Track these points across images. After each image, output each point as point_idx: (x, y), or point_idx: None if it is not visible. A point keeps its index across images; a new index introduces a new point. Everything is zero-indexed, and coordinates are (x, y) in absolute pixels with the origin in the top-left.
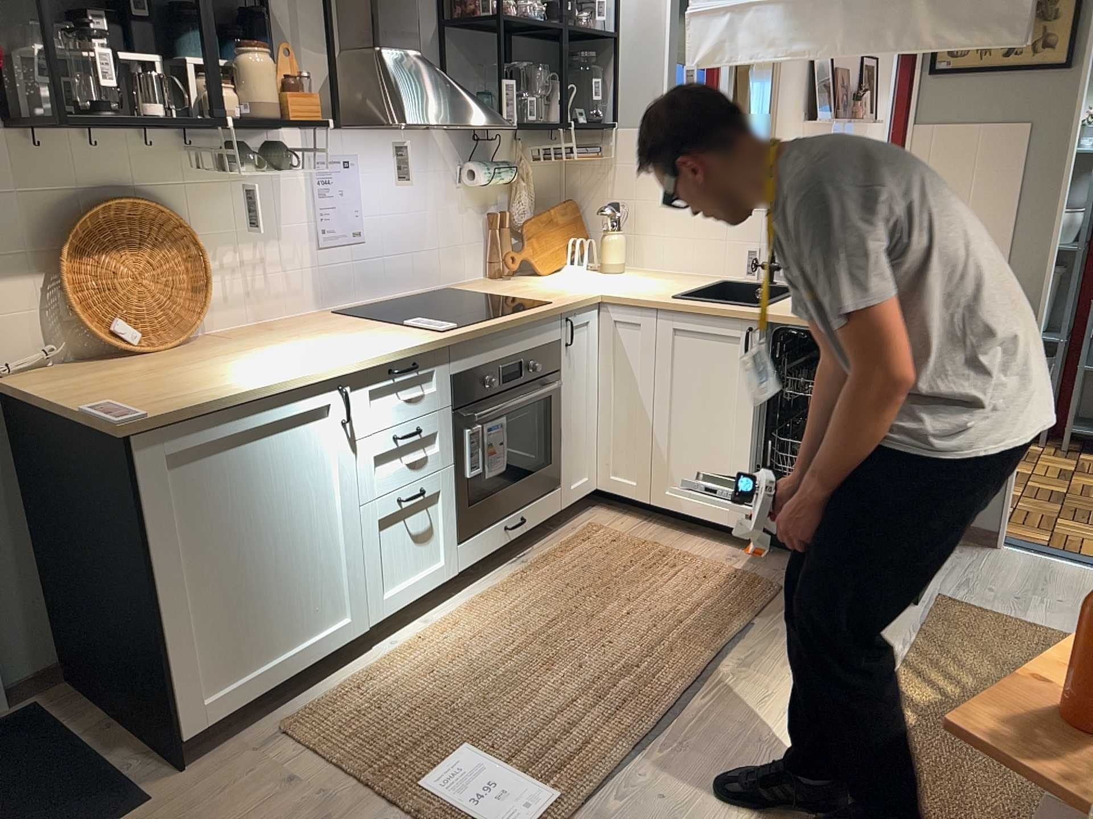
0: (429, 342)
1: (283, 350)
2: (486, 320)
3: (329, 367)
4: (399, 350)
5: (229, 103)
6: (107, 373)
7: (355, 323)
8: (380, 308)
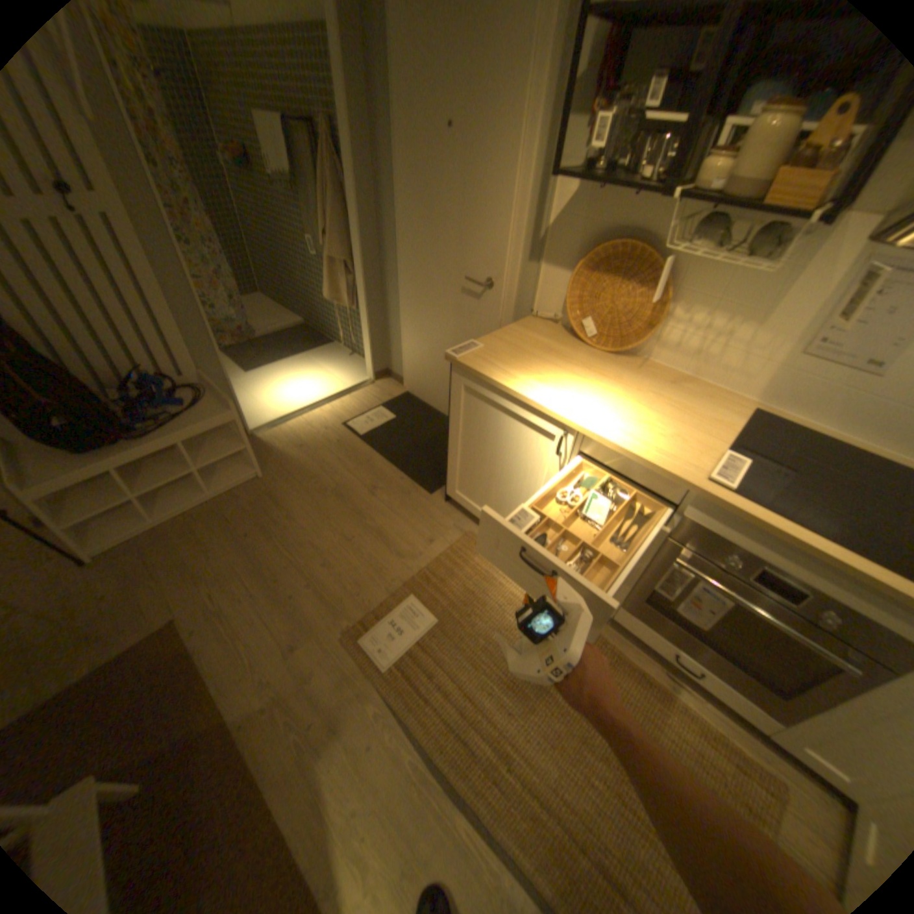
0: (666, 470)
1: (613, 391)
2: (791, 521)
3: (564, 414)
4: (629, 450)
5: (712, 171)
6: (545, 339)
7: (728, 423)
8: (842, 444)
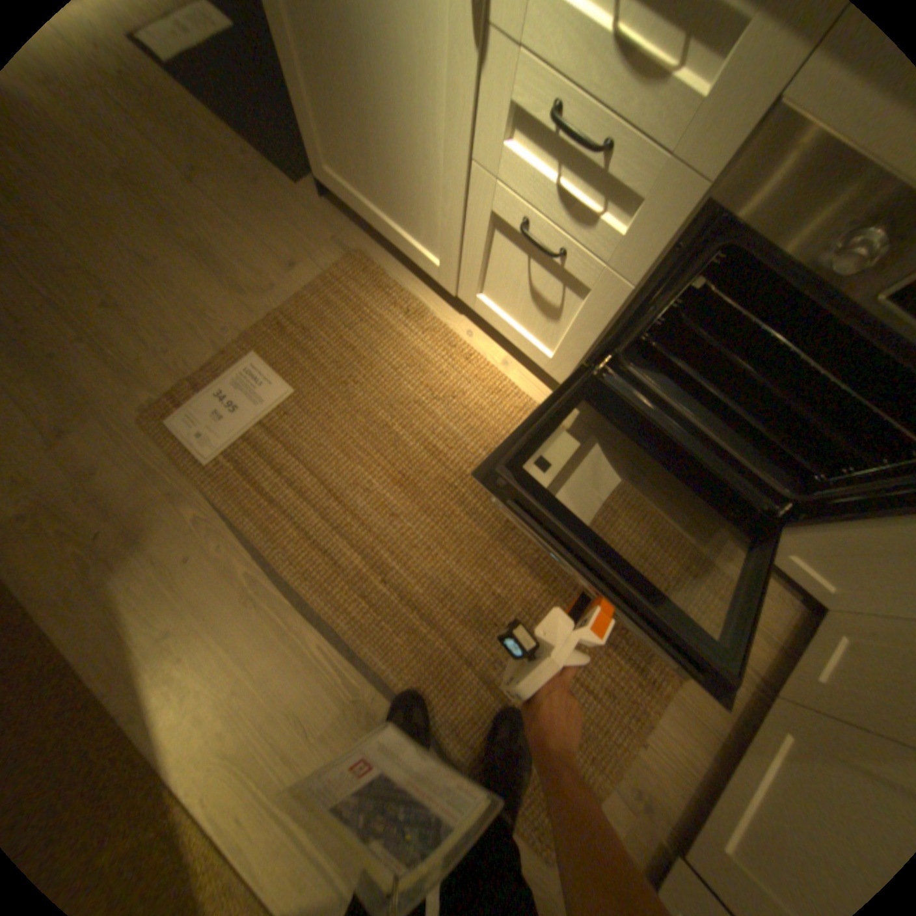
0: None
1: None
2: None
3: None
4: None
5: None
6: None
7: None
8: None
